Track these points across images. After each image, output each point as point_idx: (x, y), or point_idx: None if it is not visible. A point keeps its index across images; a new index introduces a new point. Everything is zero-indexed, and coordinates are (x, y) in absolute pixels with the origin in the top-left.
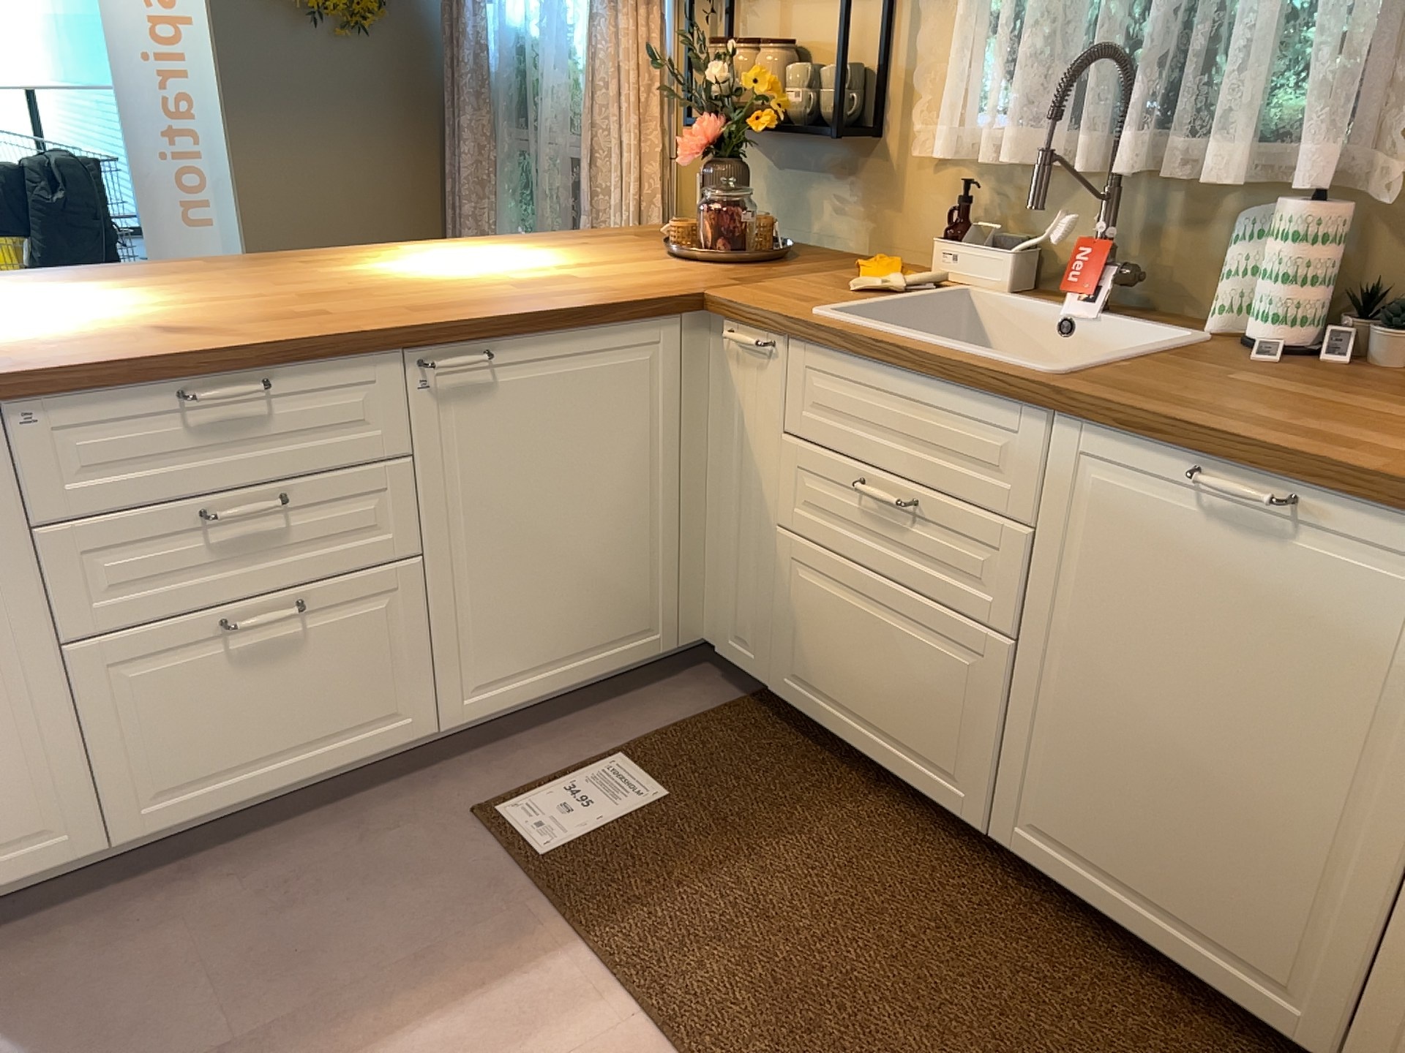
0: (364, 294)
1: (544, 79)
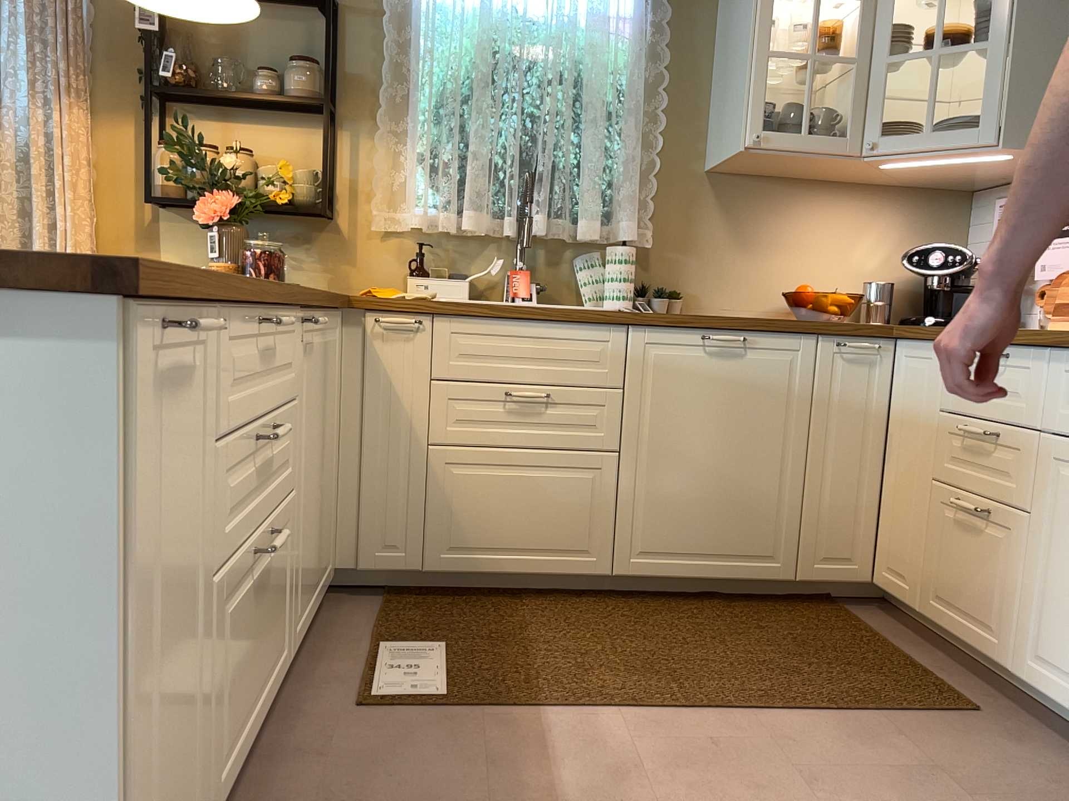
0: None
1: None
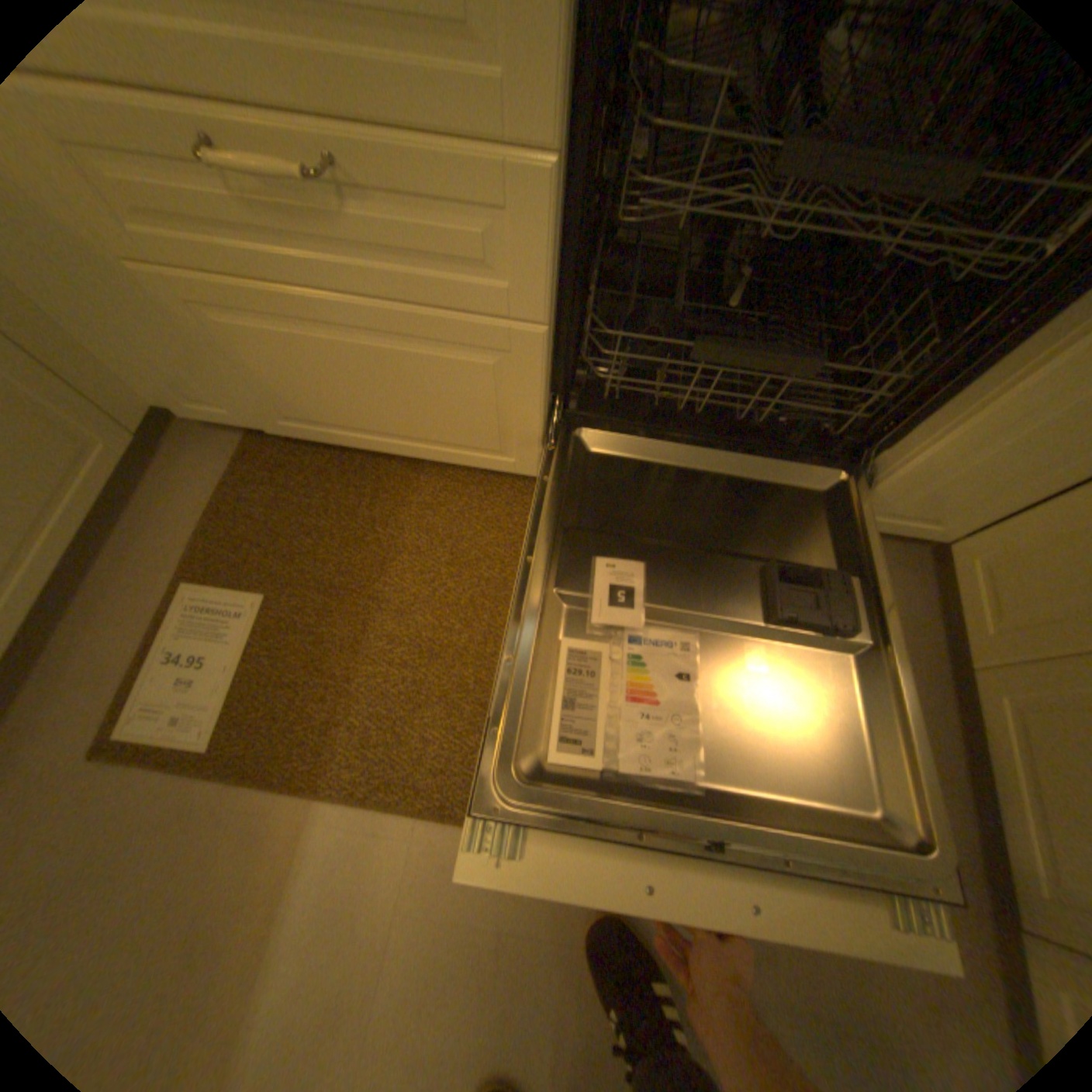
0: None
1: None
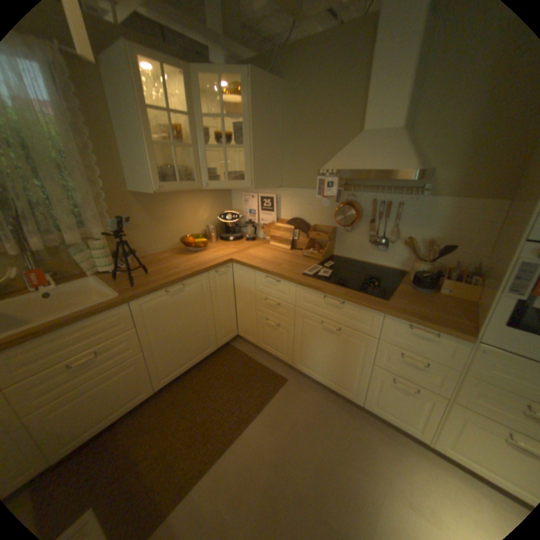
0: None
1: None
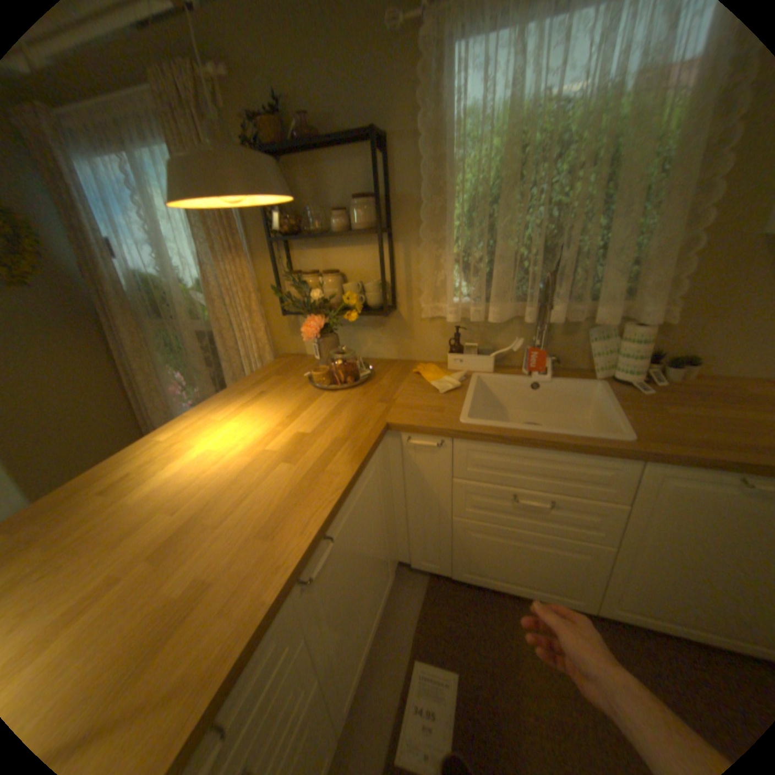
0: (199, 526)
1: (165, 293)
